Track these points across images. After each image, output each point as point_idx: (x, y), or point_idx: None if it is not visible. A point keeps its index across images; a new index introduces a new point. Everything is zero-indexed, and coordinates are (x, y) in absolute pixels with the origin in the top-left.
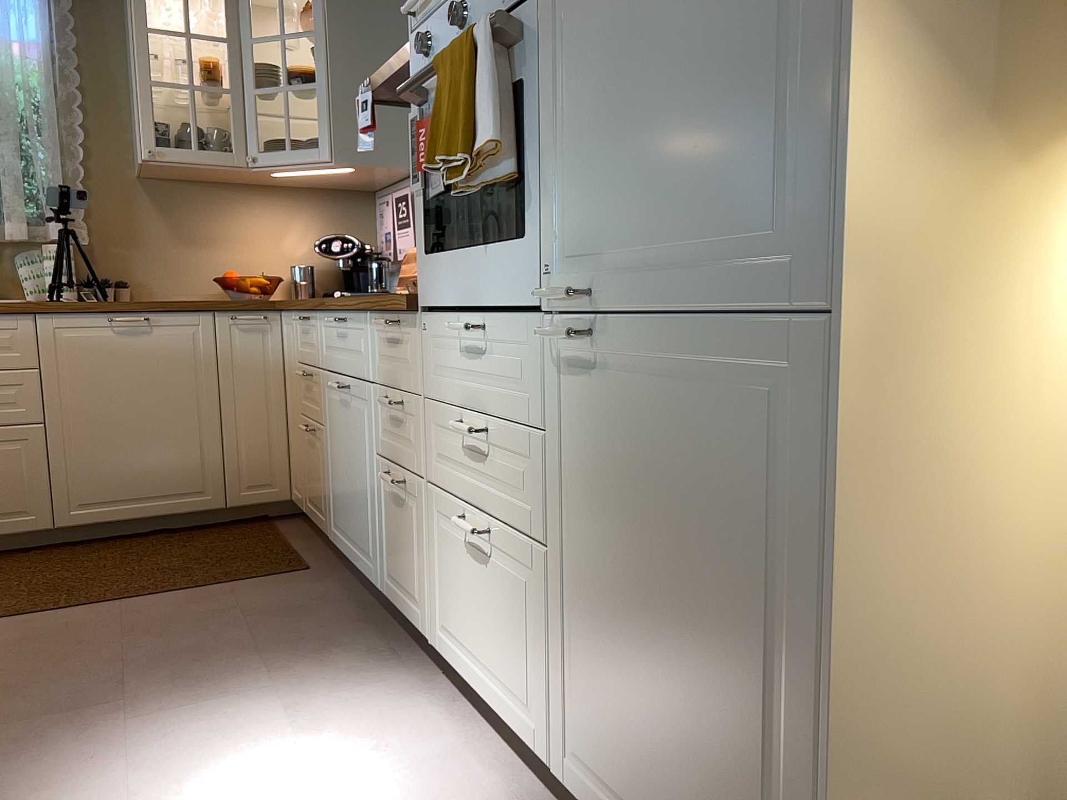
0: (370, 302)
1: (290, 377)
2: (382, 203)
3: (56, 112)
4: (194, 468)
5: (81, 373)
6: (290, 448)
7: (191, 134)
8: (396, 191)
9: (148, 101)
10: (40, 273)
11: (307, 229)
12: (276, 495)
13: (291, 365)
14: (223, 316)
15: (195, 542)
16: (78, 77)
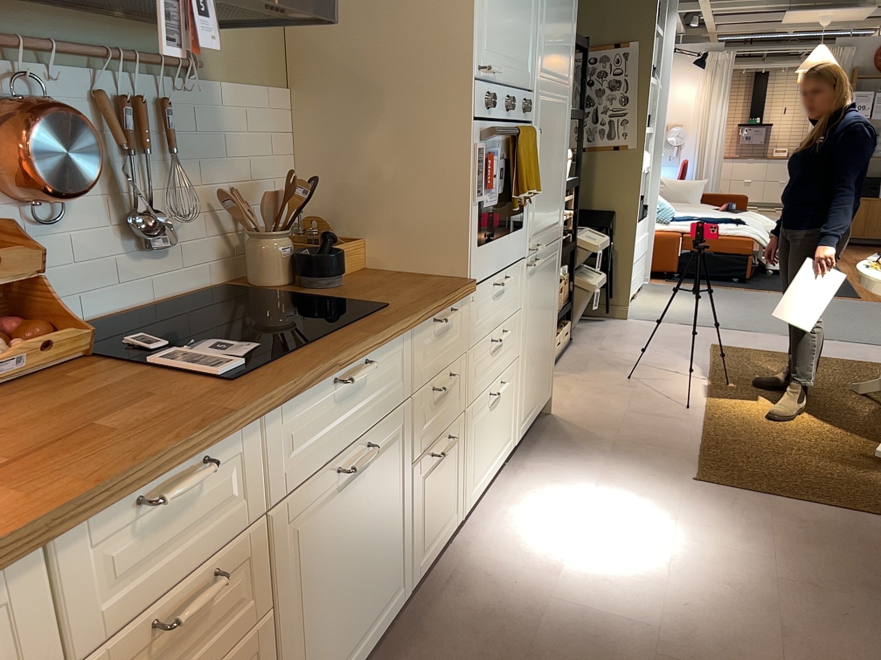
0: (438, 305)
1: None
2: None
3: None
4: None
5: None
6: None
7: None
8: None
9: None
10: None
11: None
12: None
13: None
14: None
15: None
16: None
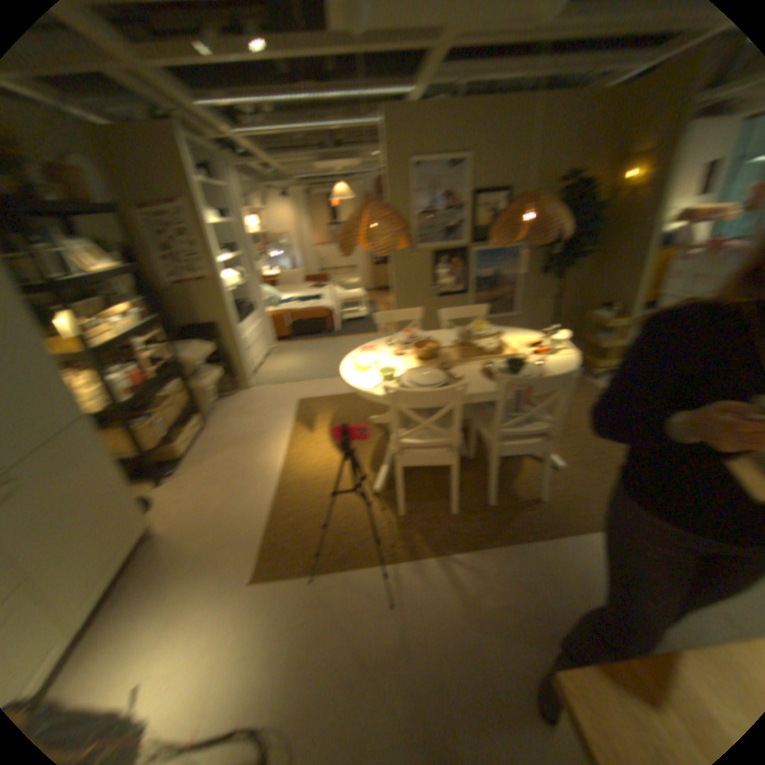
0: None
1: None
2: None
3: None
4: None
5: None
6: None
7: None
8: None
9: None
10: None
11: None
12: None
13: None
14: None
15: None
16: None
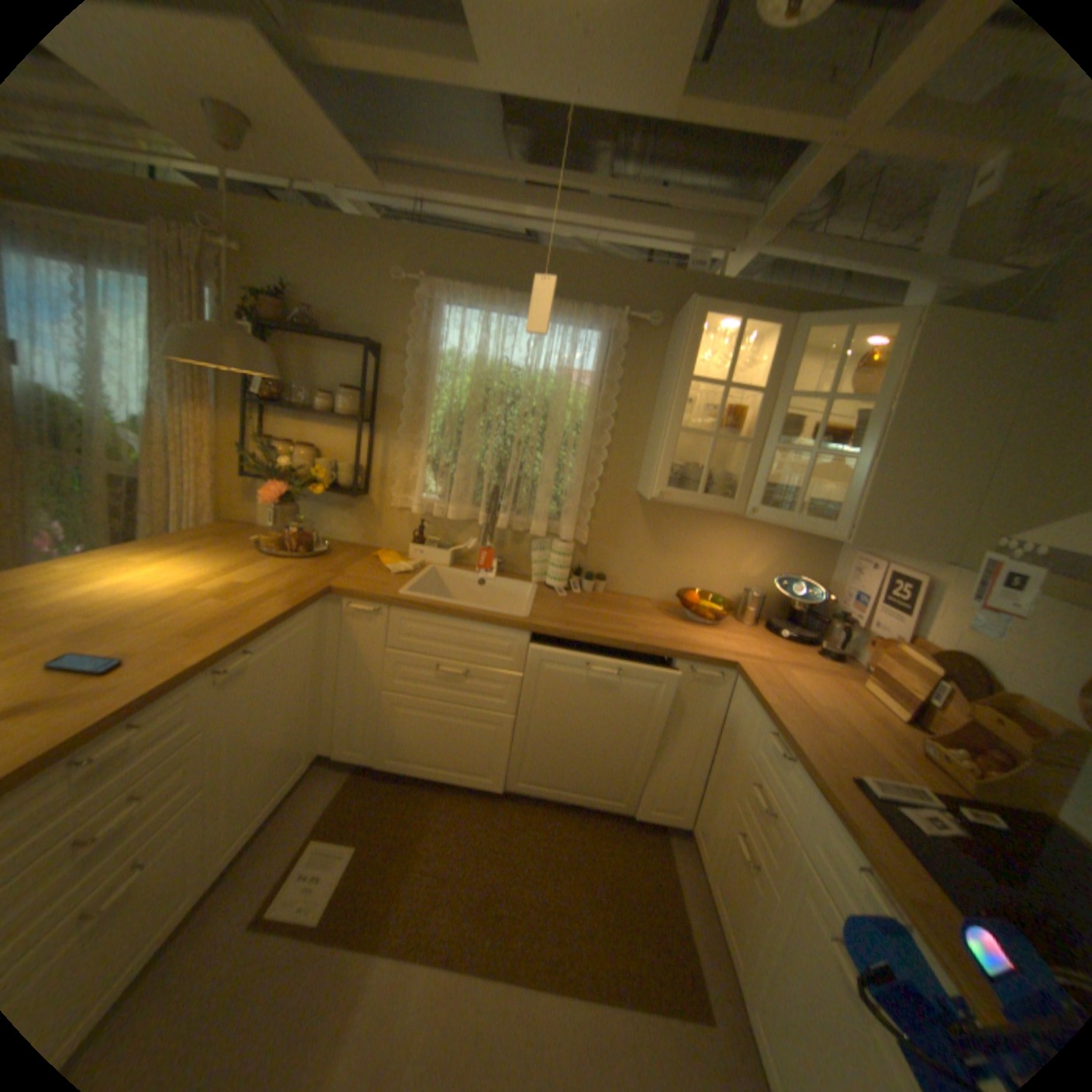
0: None
1: (732, 748)
2: (866, 563)
3: (590, 433)
4: (619, 784)
5: (554, 686)
6: (707, 795)
7: (699, 475)
8: (901, 569)
9: (672, 445)
10: (546, 559)
11: (769, 556)
12: (681, 825)
13: (738, 740)
14: (684, 666)
15: (603, 856)
16: (615, 406)
